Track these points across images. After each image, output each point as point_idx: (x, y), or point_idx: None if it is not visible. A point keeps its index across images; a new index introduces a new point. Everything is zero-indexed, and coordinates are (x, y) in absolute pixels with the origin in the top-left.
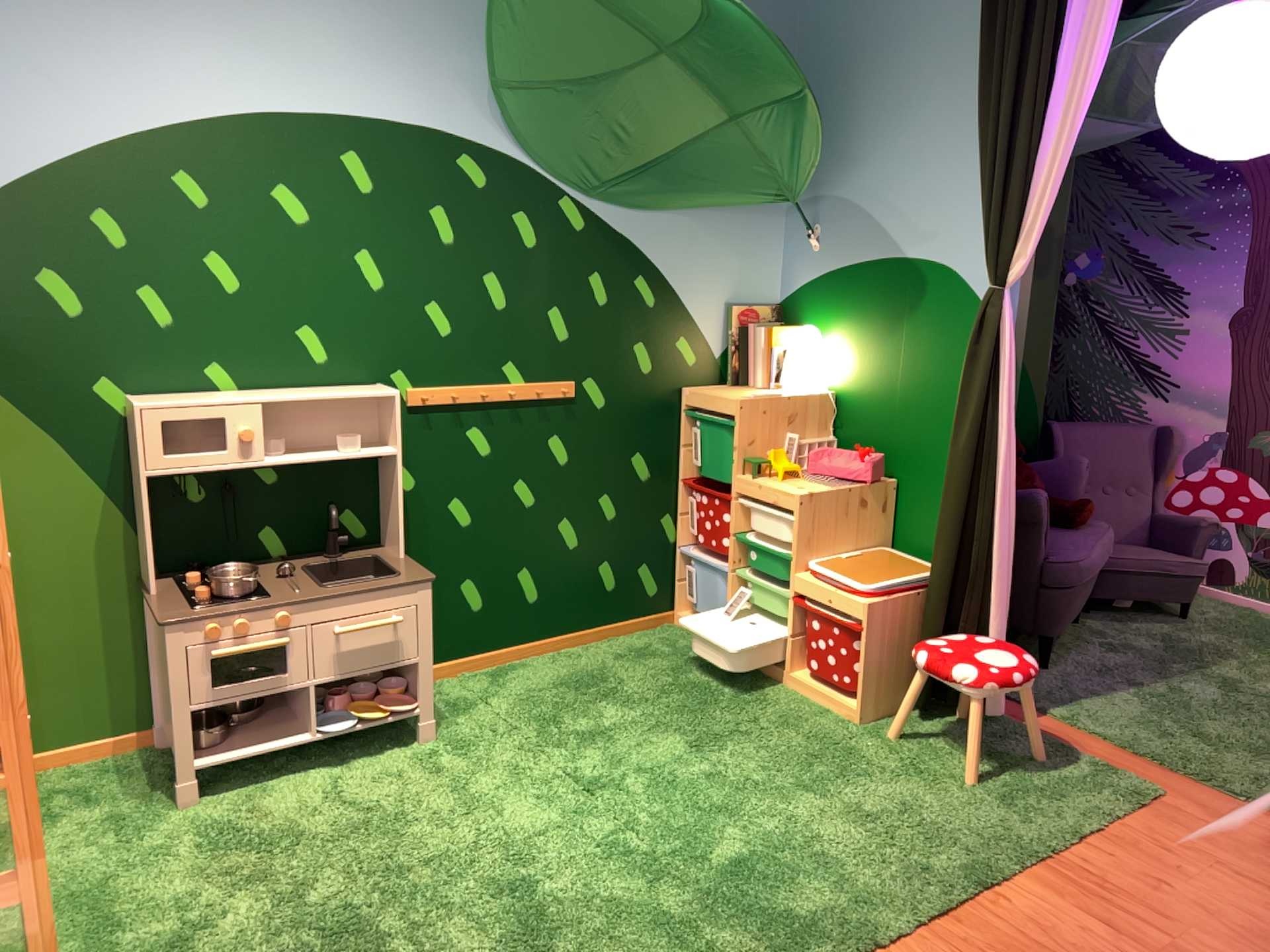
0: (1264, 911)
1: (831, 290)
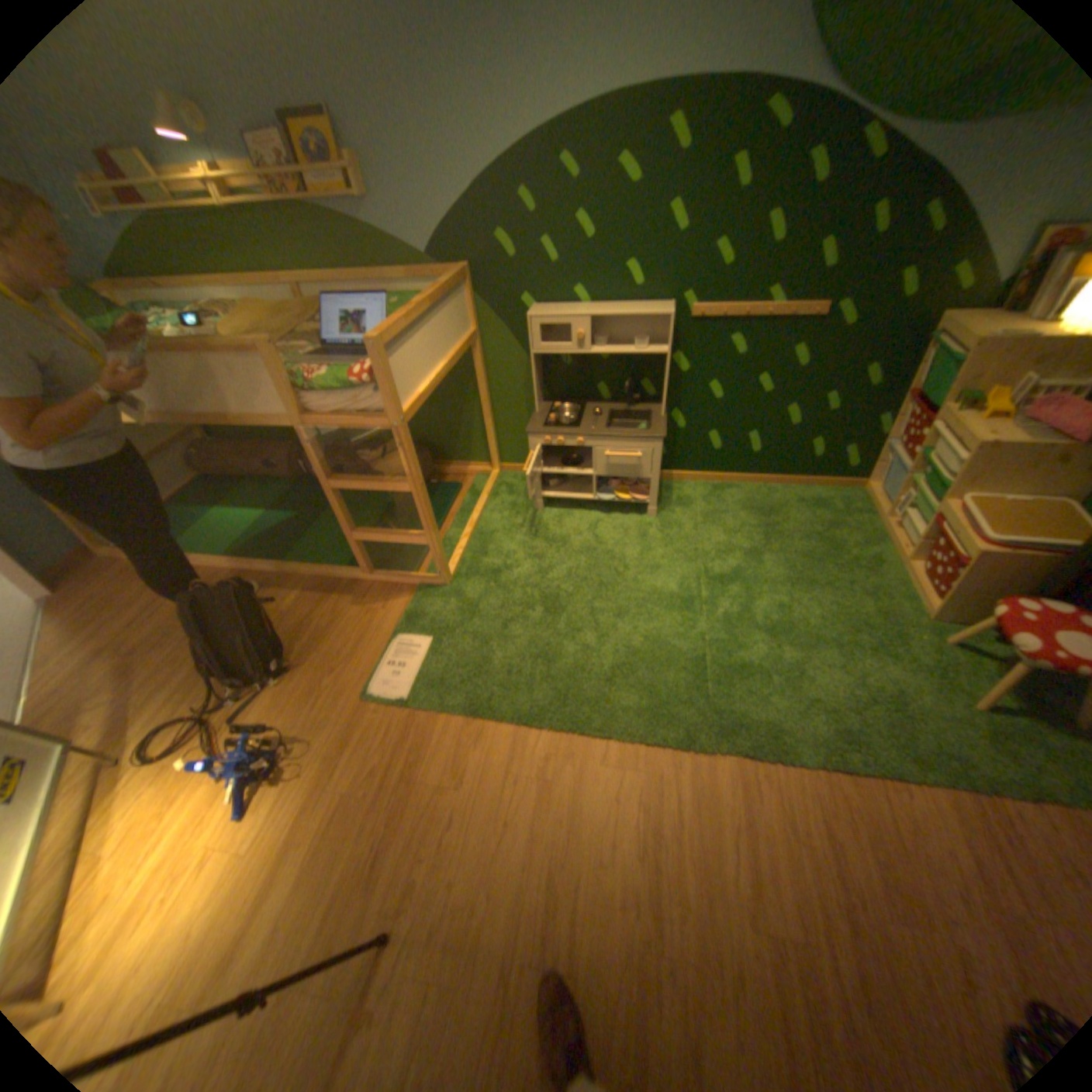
0: None
1: None
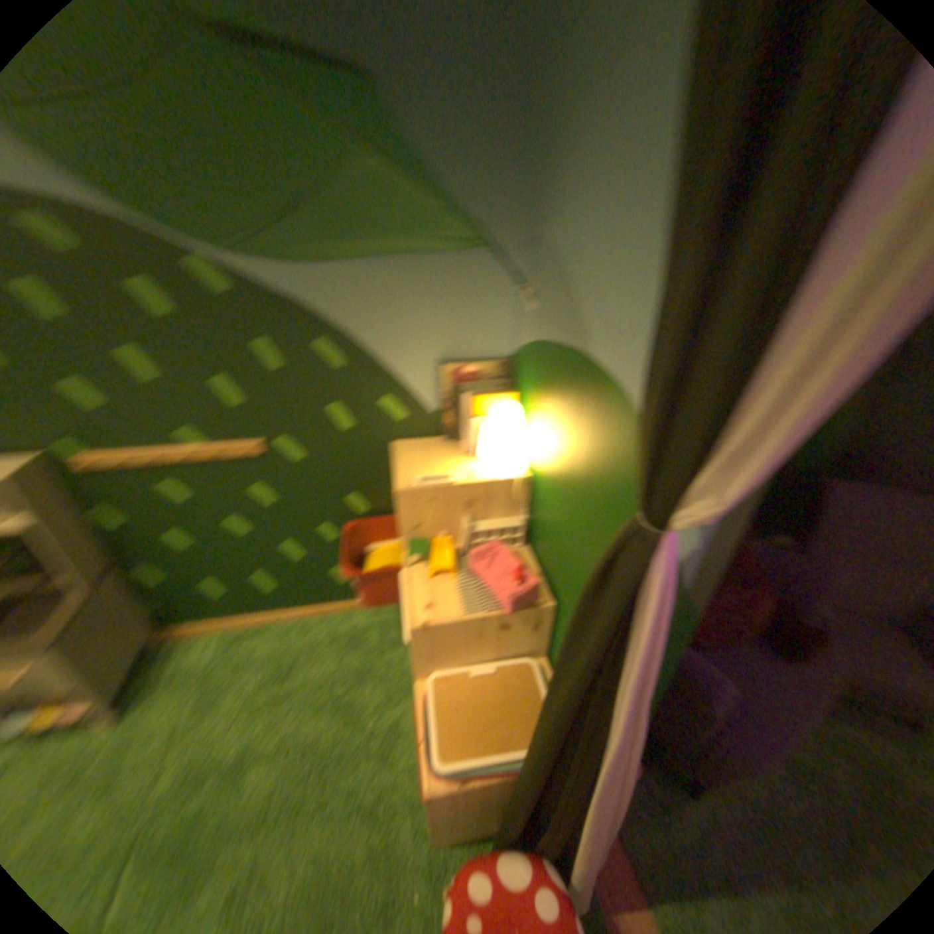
0: None
1: (535, 364)
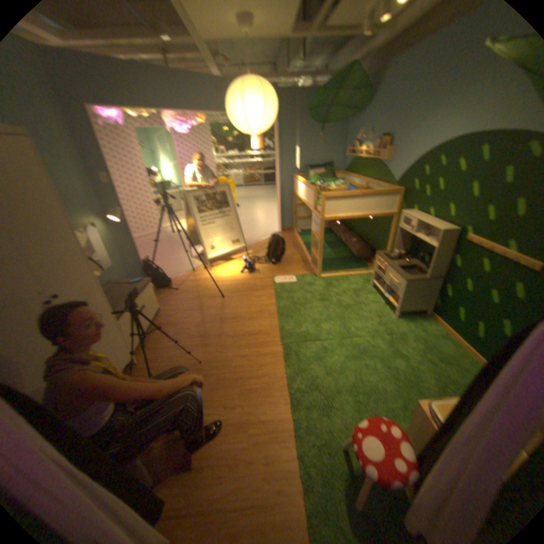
0: (235, 488)
1: None
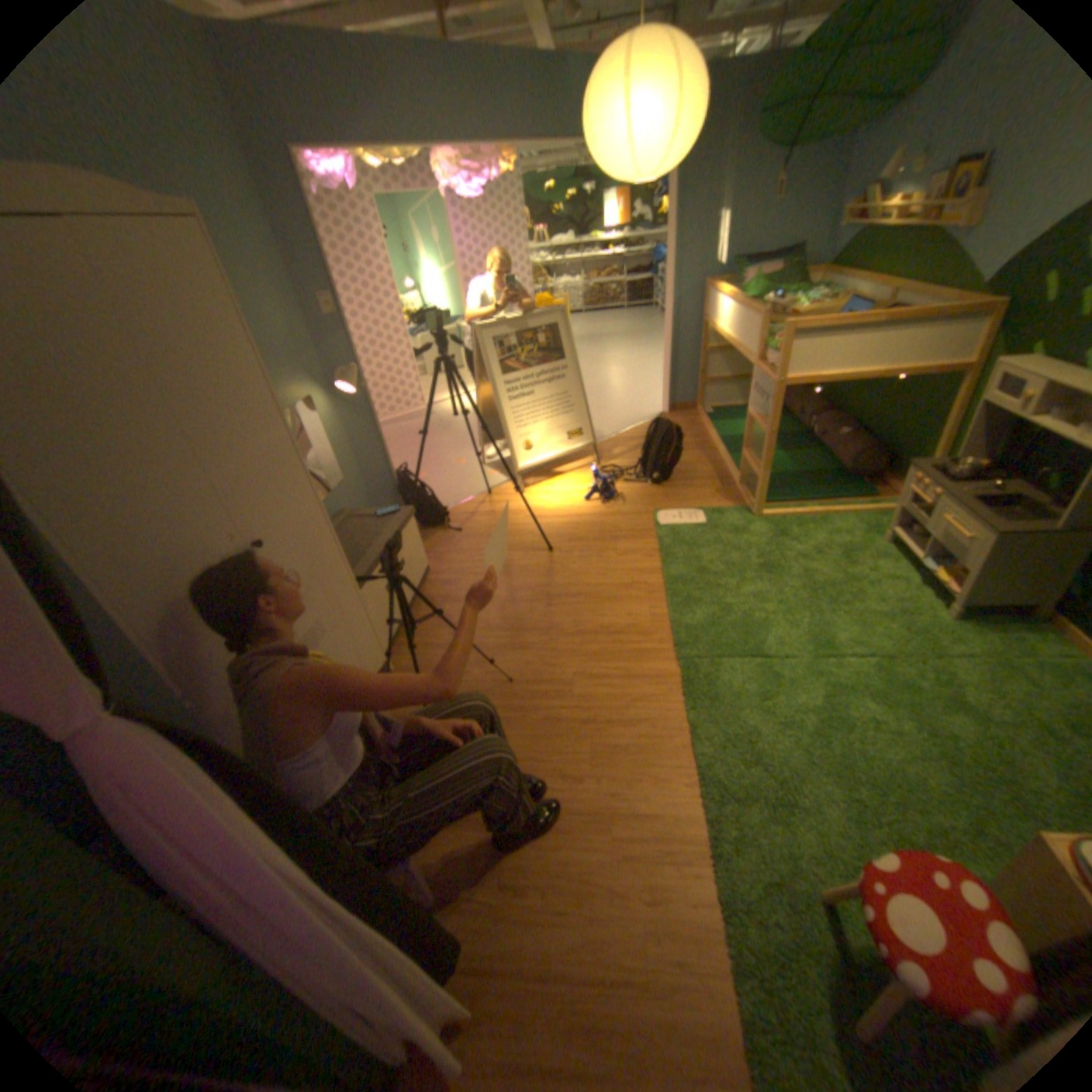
0: (590, 940)
1: None
